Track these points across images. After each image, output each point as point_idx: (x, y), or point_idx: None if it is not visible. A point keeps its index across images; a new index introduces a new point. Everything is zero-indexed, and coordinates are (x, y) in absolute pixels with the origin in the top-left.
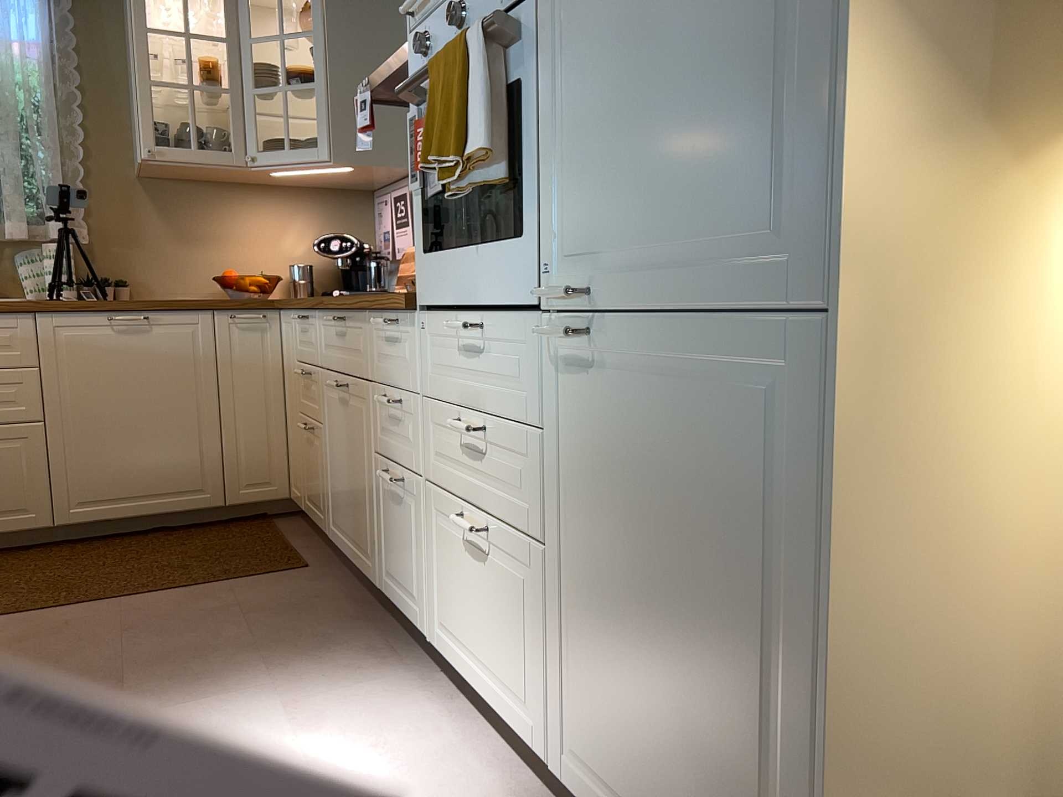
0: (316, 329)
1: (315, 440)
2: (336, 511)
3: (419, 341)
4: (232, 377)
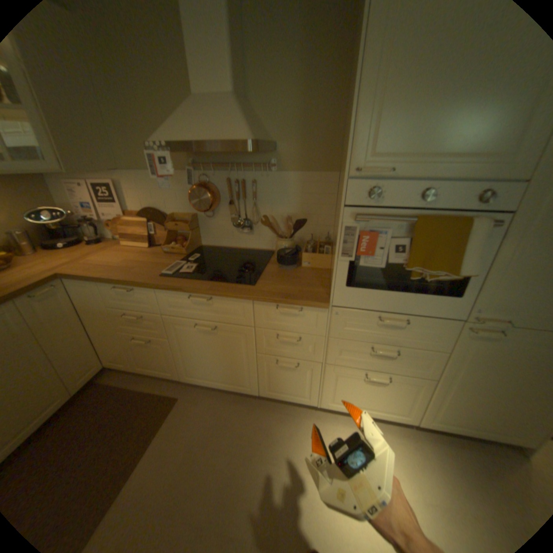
0: (153, 297)
1: (154, 346)
2: (194, 373)
3: (327, 318)
4: (46, 331)
